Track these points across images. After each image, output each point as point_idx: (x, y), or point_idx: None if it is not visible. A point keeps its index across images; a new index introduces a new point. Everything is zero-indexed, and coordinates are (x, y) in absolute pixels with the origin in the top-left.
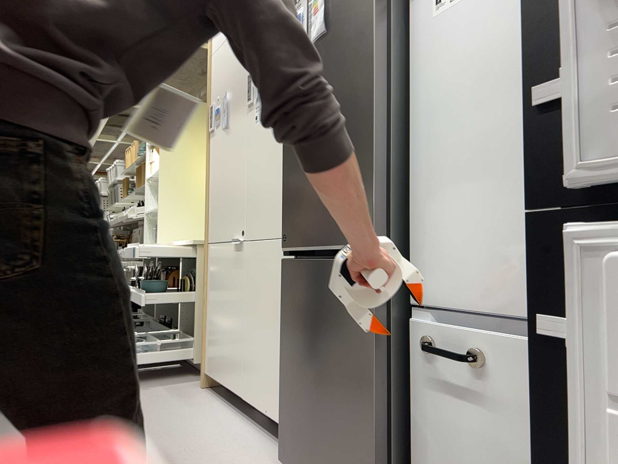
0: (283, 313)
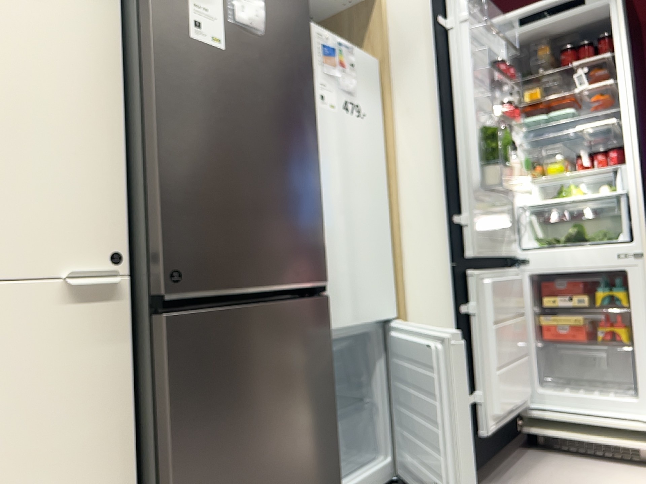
0: (177, 404)
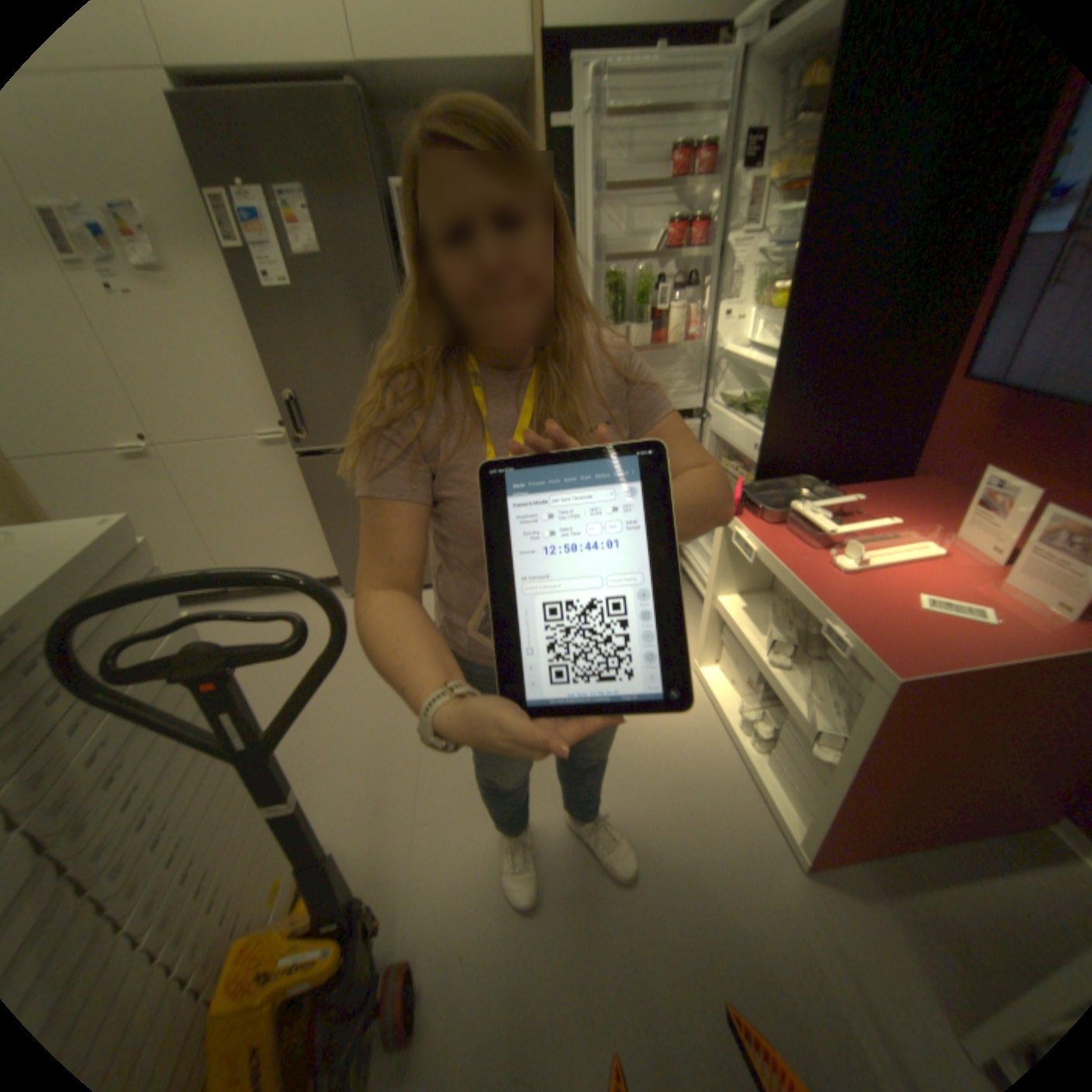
0: (317, 498)
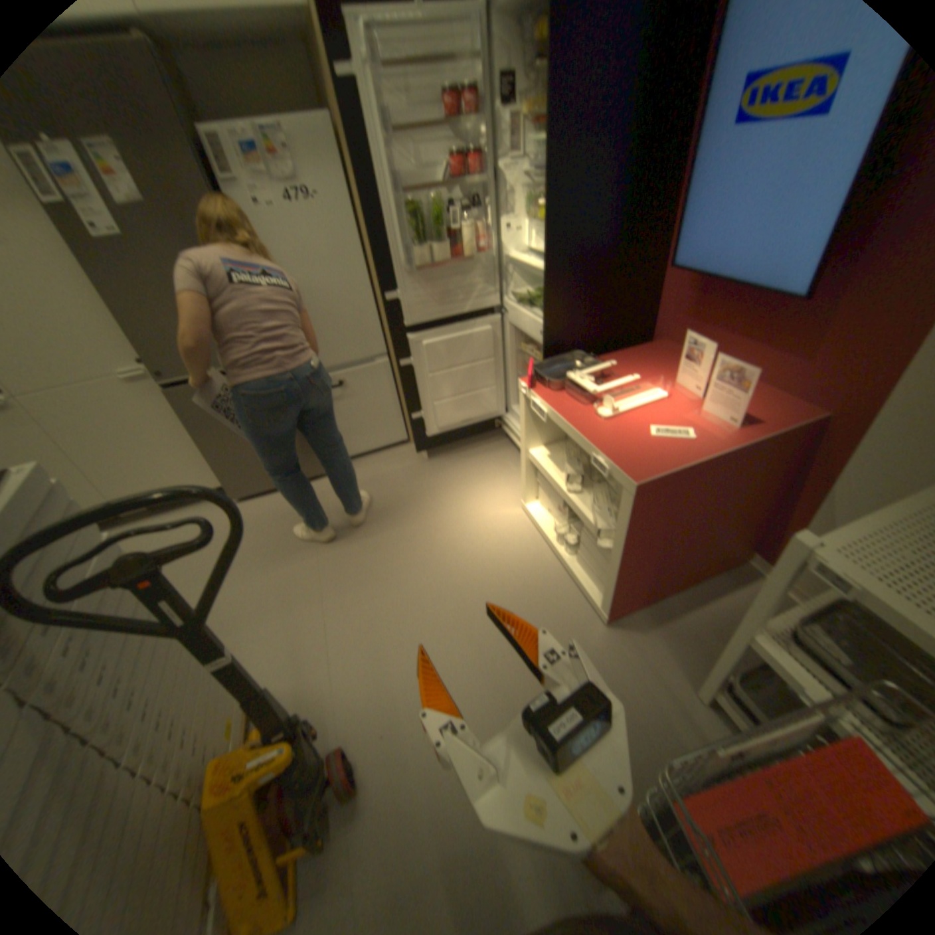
0: (187, 421)
